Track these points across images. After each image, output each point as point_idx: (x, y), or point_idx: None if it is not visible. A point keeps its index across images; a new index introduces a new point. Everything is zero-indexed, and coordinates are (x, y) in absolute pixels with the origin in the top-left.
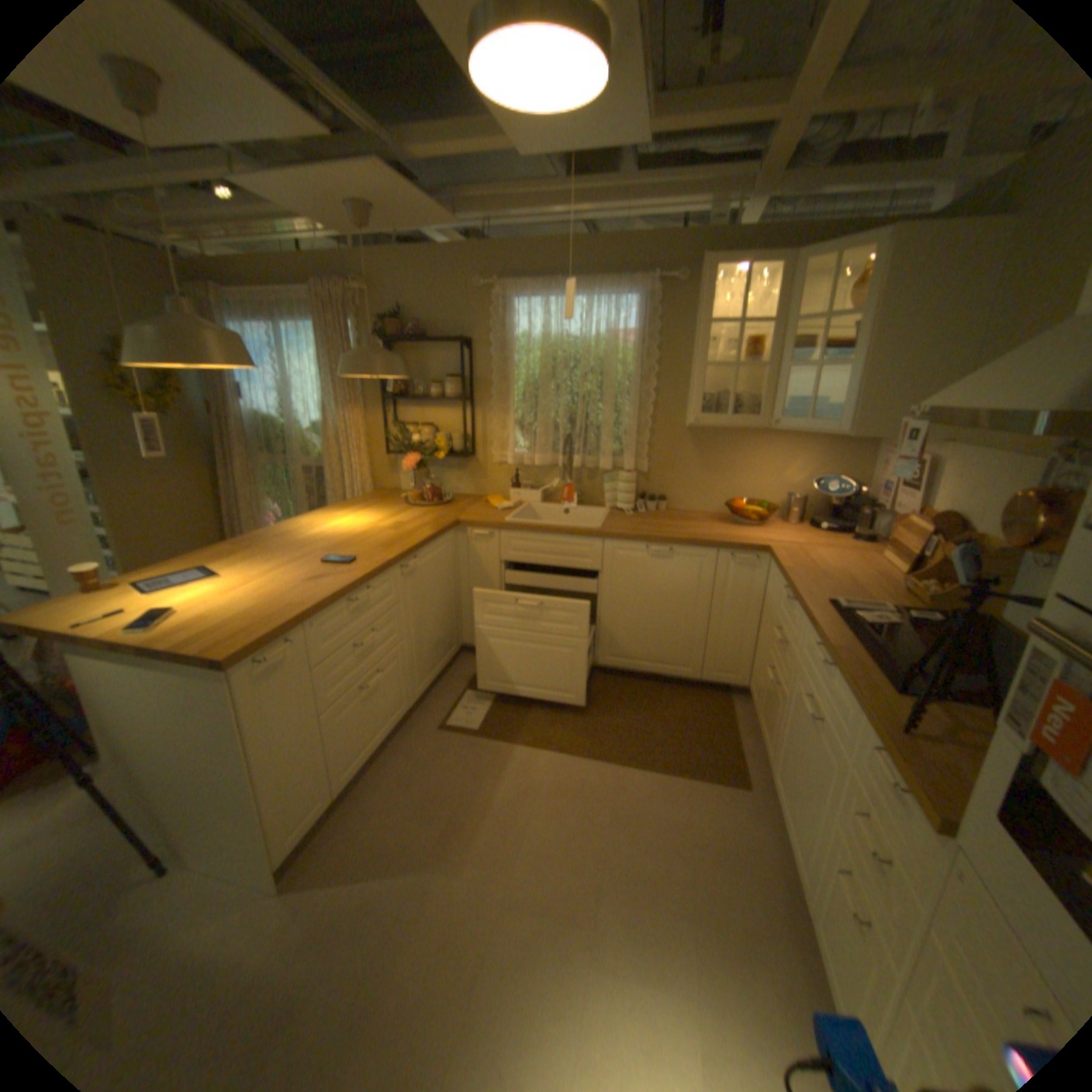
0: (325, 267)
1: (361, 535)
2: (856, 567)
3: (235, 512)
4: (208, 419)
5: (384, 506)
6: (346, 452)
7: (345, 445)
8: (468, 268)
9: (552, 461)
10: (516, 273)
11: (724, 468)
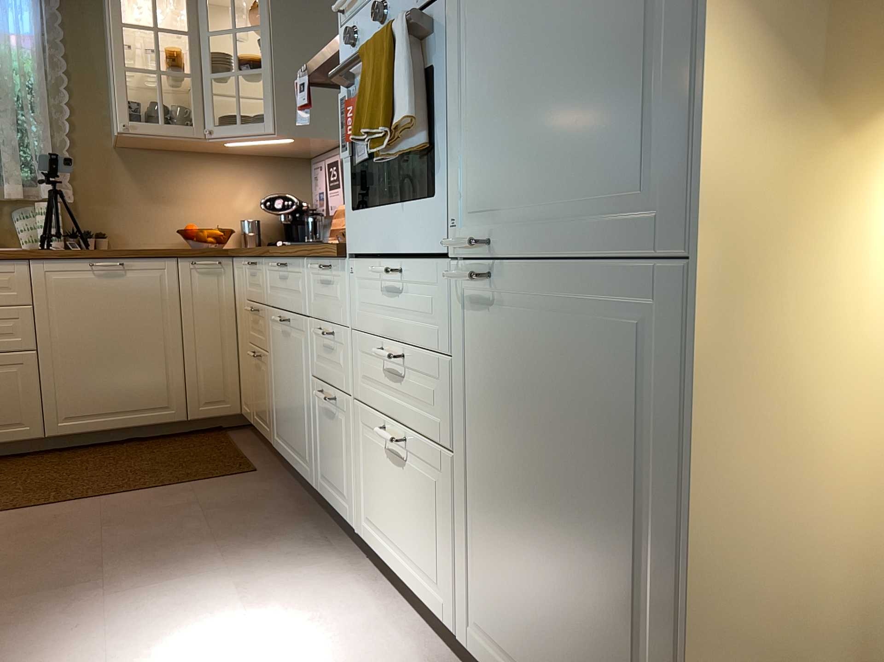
0: None
1: None
2: None
3: None
4: None
5: None
6: None
7: None
8: None
9: None
10: None
11: (168, 196)
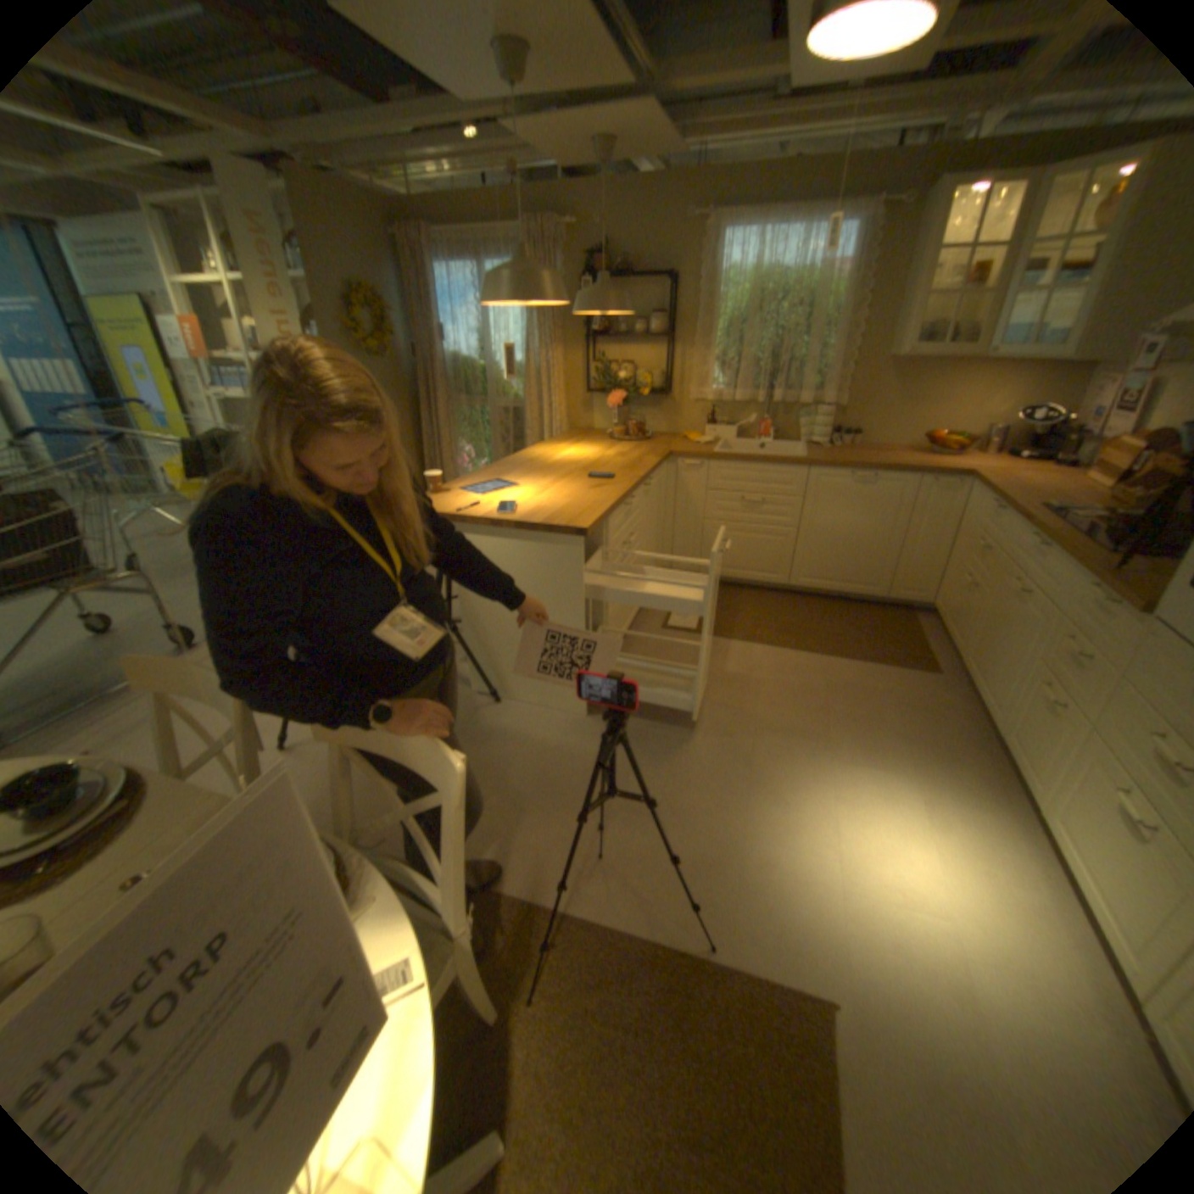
0: (532, 200)
1: (596, 461)
2: (1061, 484)
3: (436, 452)
4: (411, 360)
5: (591, 440)
6: (546, 391)
7: (545, 384)
8: (681, 196)
9: (750, 396)
10: (731, 200)
11: (924, 400)
